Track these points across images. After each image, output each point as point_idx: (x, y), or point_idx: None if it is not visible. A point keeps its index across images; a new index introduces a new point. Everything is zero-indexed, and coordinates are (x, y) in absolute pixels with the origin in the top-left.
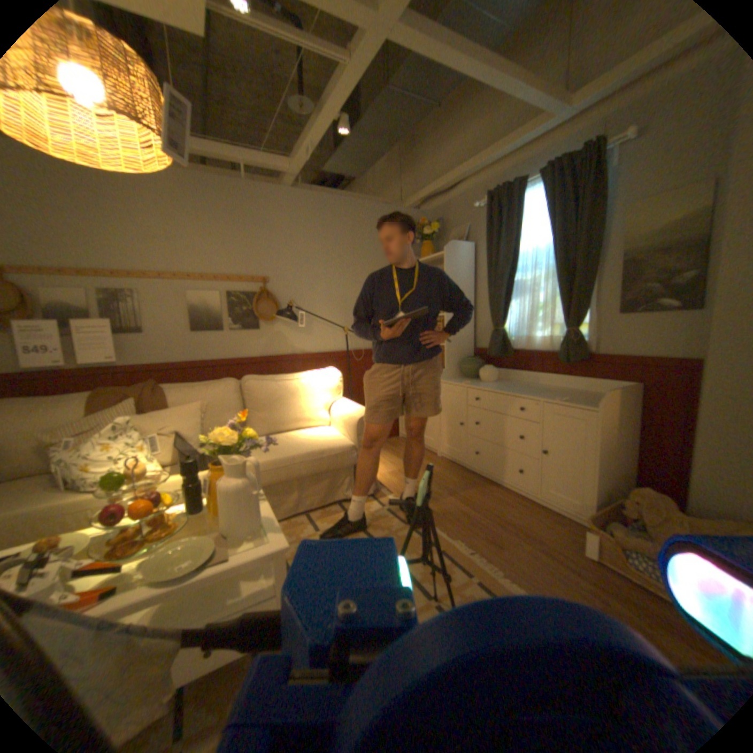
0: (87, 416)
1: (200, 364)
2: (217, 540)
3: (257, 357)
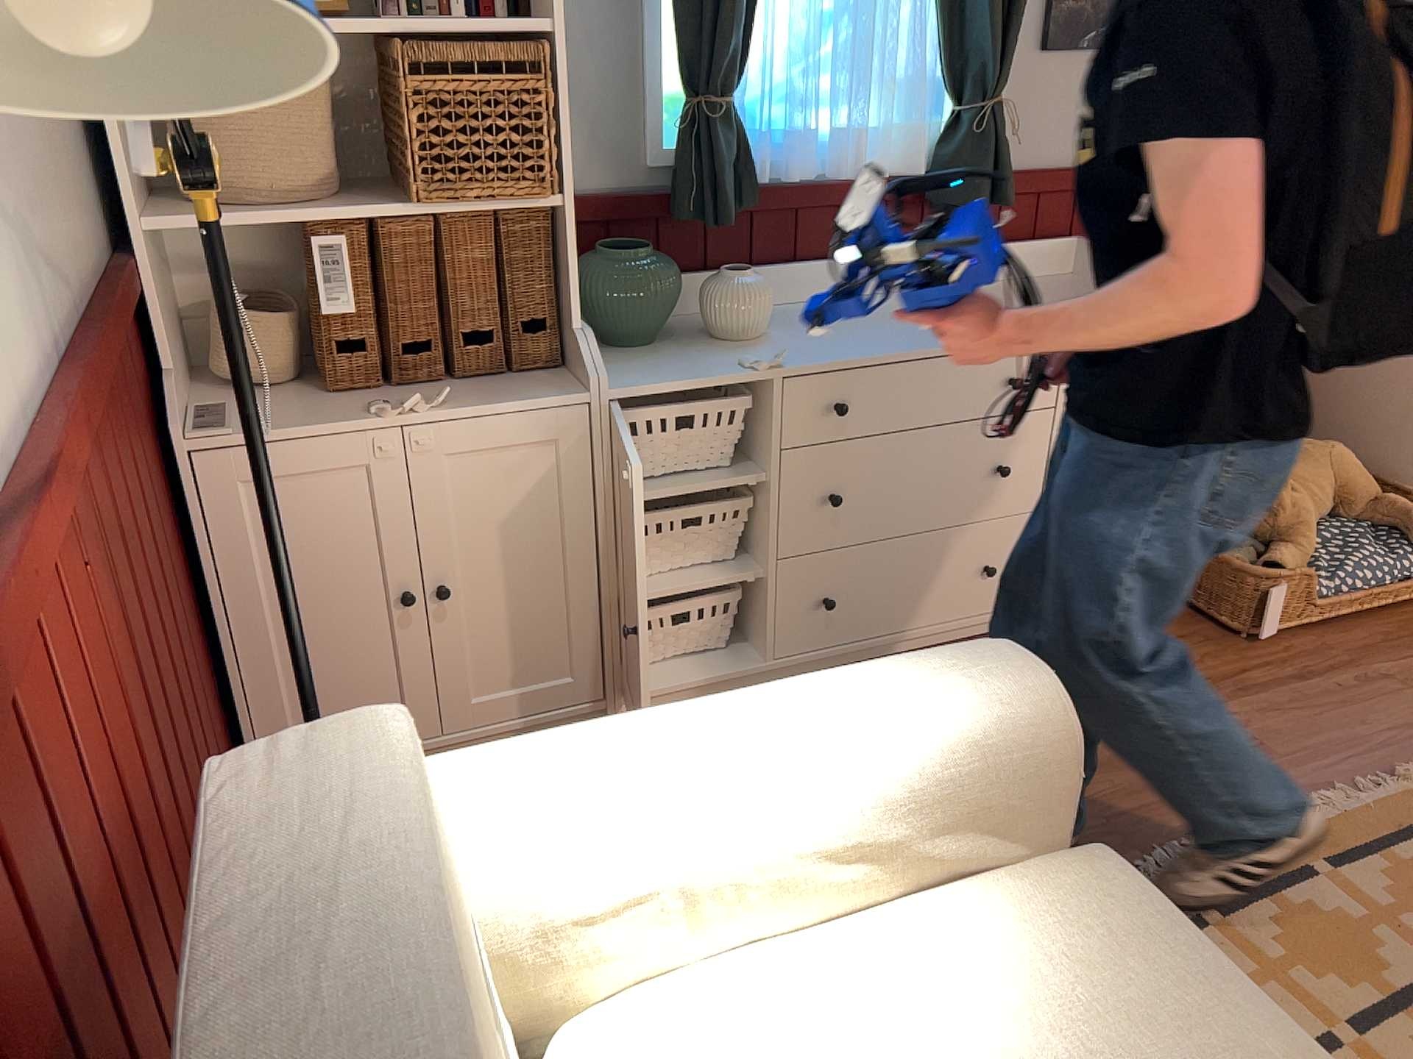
0: None
1: None
2: None
3: None
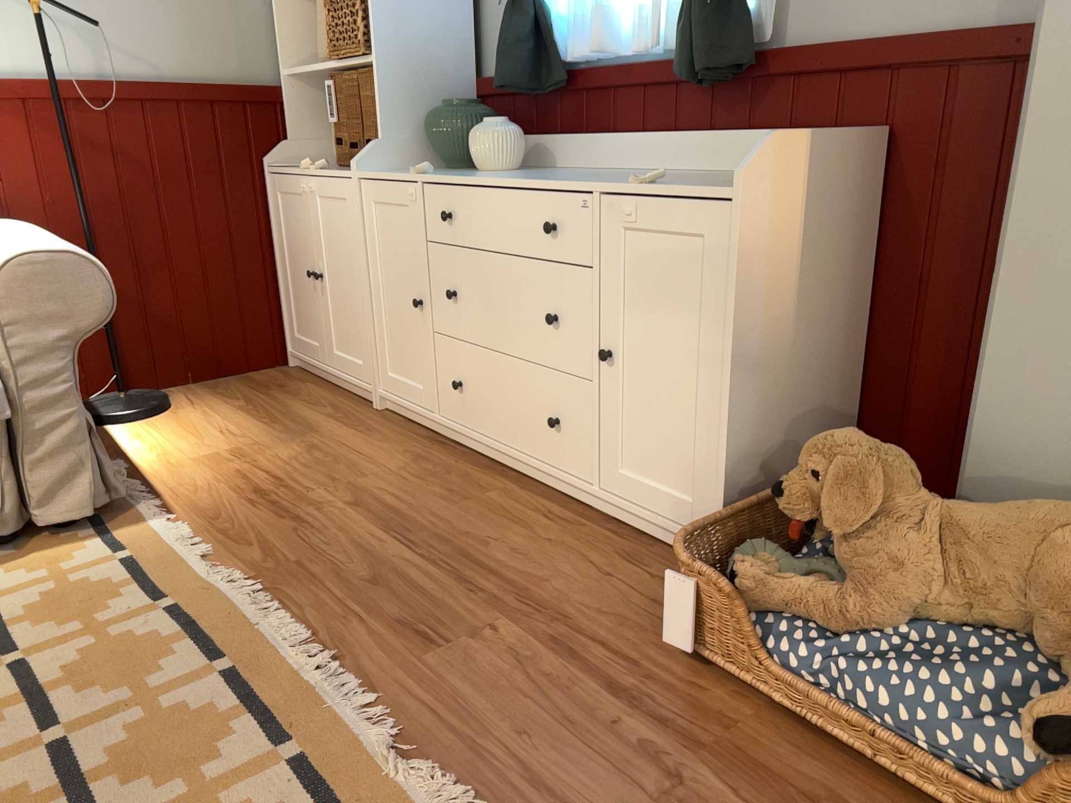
0: None
1: None
2: None
3: None
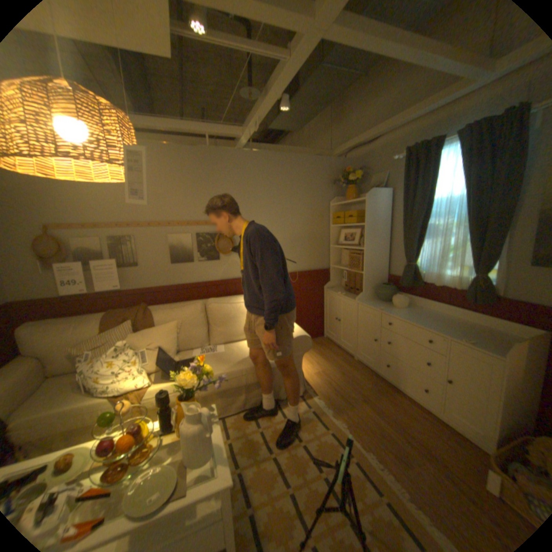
0: (101, 334)
1: (178, 288)
2: (180, 471)
3: (218, 281)
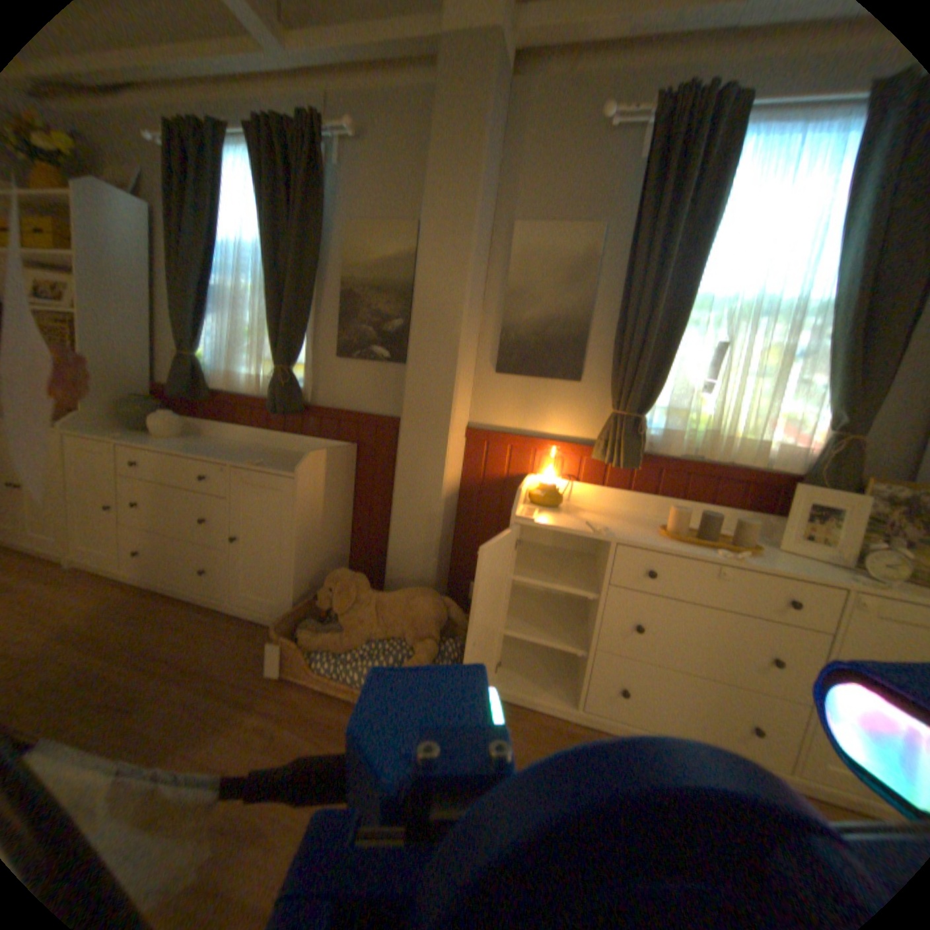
0: None
1: None
2: None
3: None
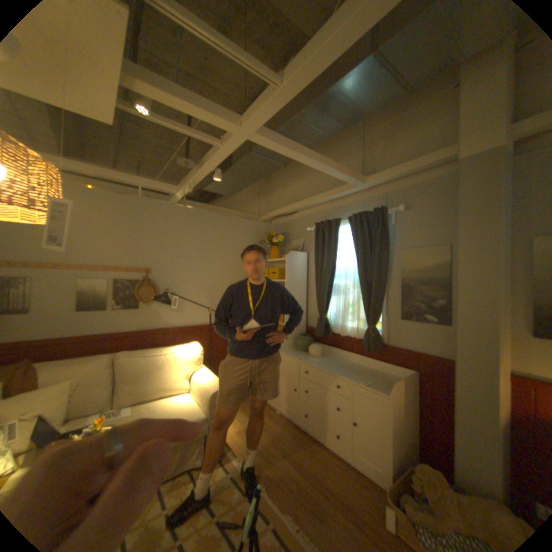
0: None
1: (80, 340)
2: None
3: (133, 332)
